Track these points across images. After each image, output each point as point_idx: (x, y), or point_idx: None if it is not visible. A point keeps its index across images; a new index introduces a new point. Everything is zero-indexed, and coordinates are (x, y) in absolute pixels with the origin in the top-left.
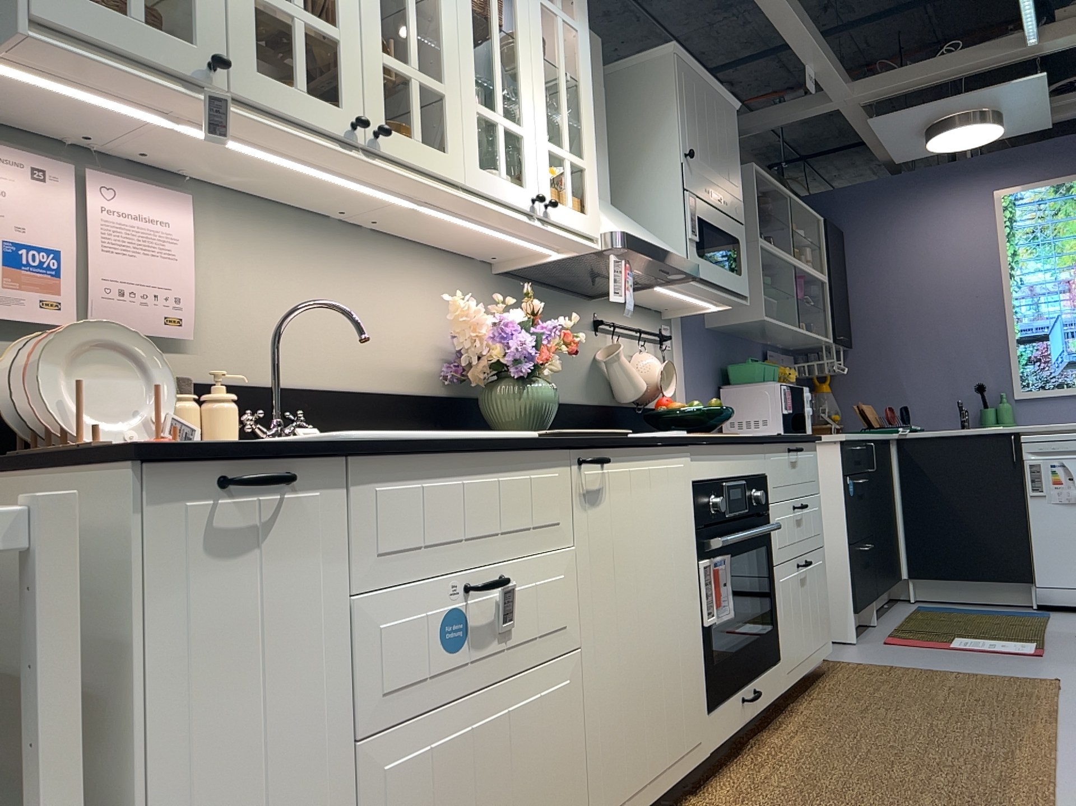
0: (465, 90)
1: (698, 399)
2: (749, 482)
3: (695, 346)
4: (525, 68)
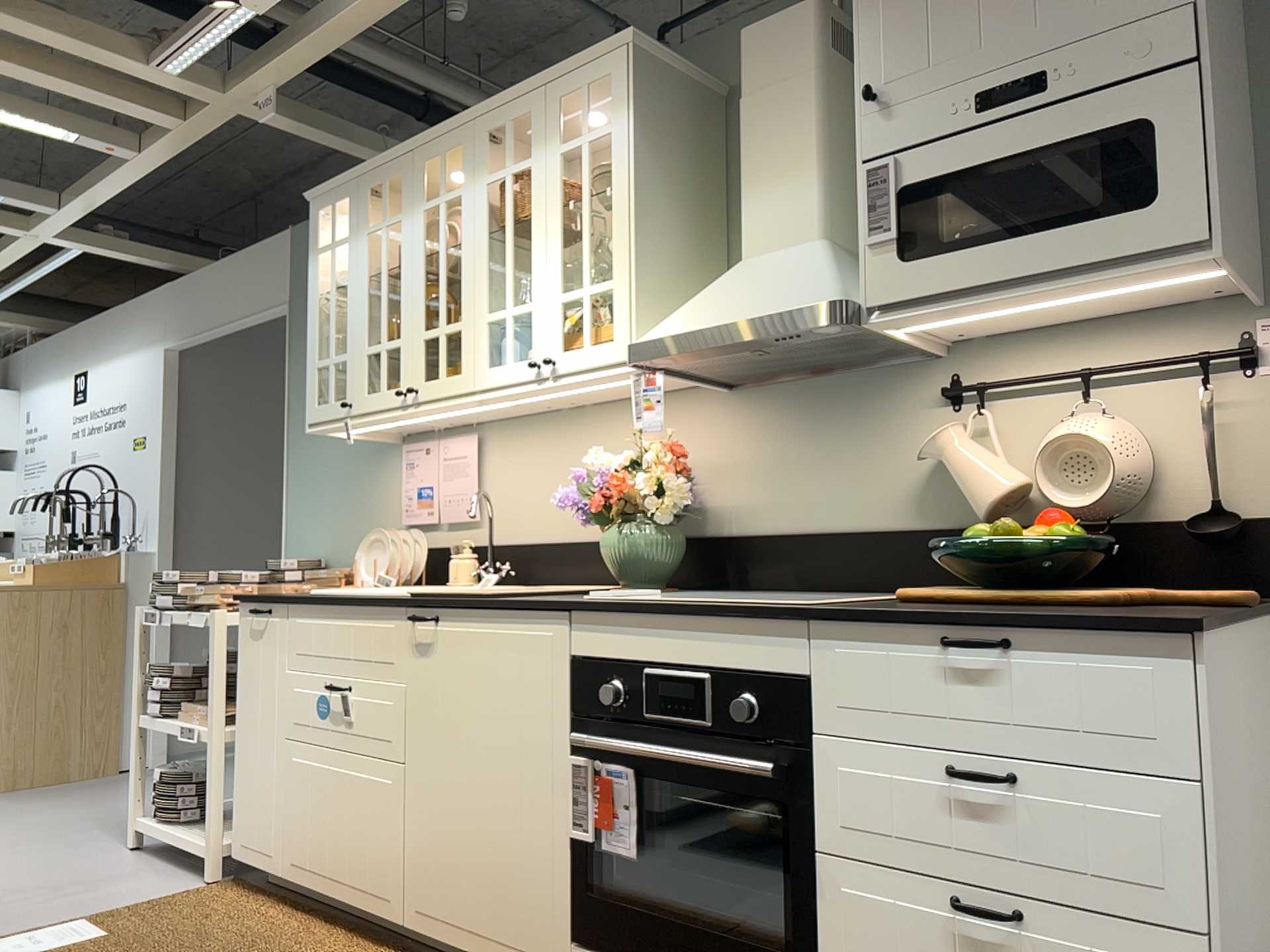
0: (476, 311)
1: None
2: (730, 681)
3: None
4: (536, 240)
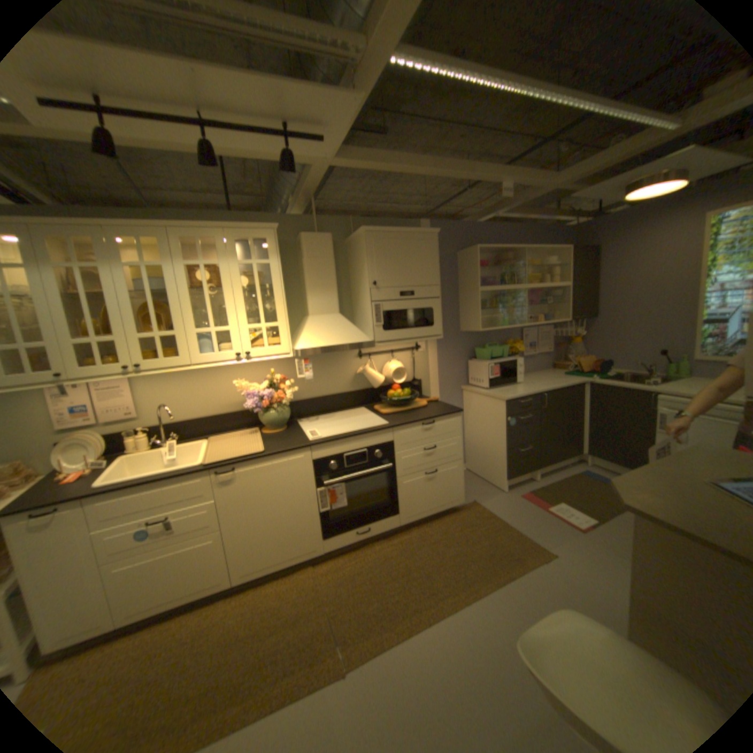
0: (189, 328)
1: (447, 369)
2: (372, 448)
3: (445, 344)
4: (229, 300)
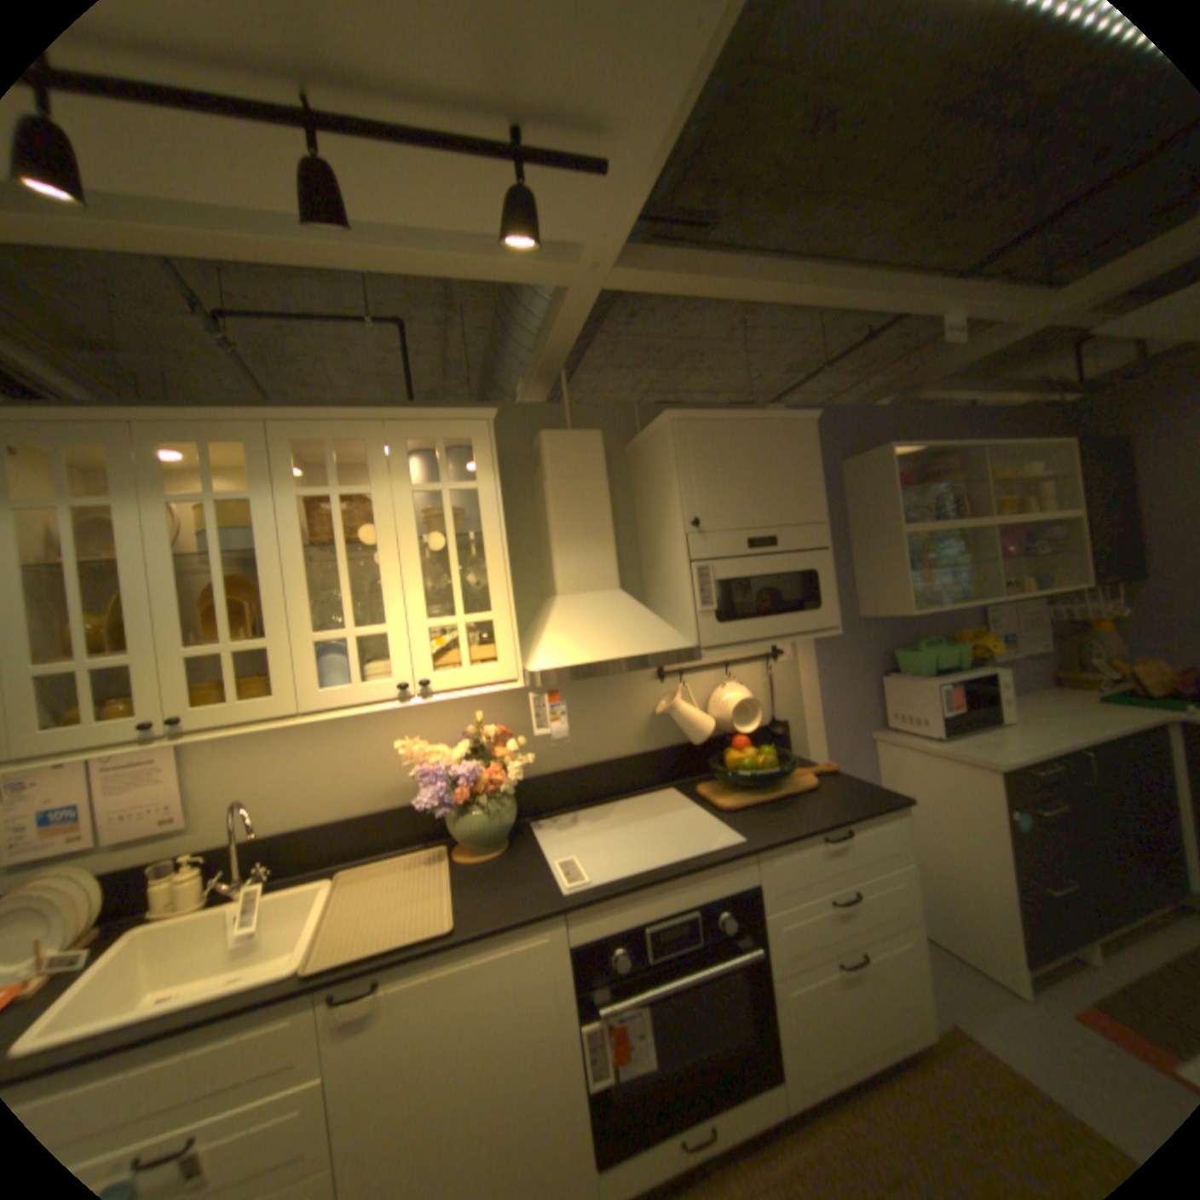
0: (296, 630)
1: (839, 697)
2: (710, 909)
3: (833, 644)
4: (388, 566)
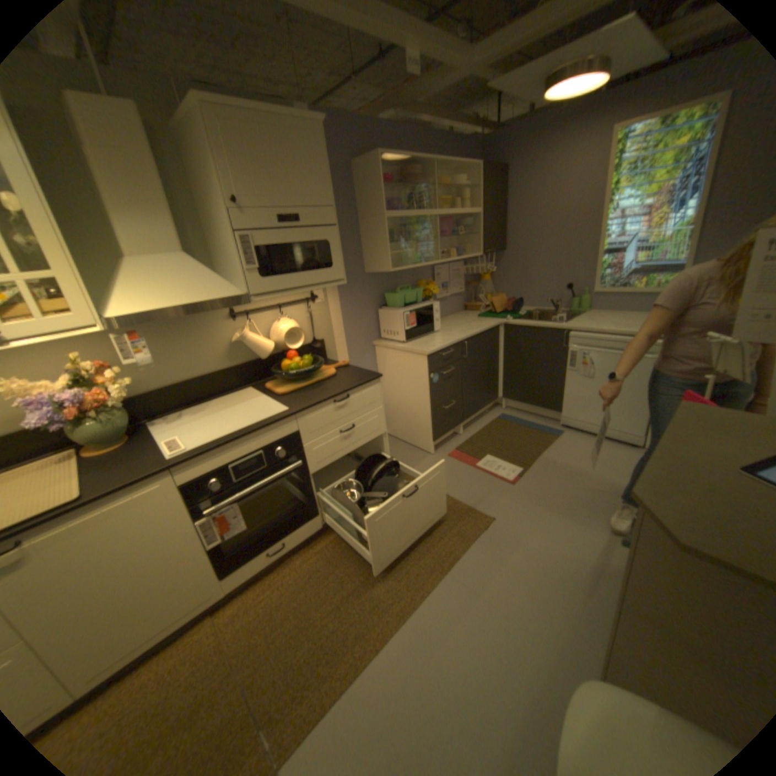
0: None
1: (354, 322)
2: (269, 447)
3: (349, 290)
4: None
